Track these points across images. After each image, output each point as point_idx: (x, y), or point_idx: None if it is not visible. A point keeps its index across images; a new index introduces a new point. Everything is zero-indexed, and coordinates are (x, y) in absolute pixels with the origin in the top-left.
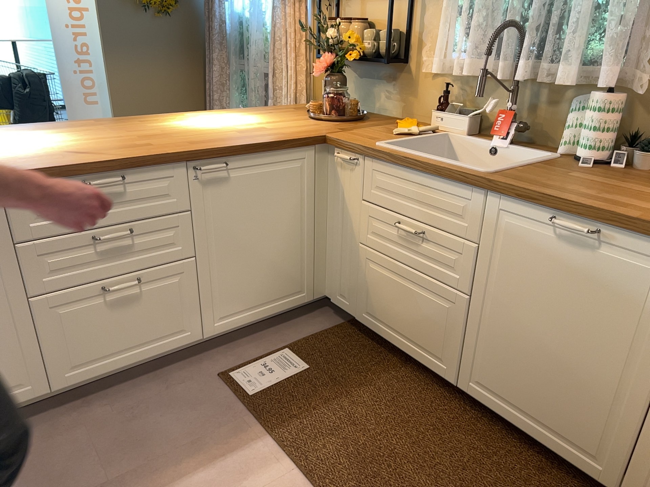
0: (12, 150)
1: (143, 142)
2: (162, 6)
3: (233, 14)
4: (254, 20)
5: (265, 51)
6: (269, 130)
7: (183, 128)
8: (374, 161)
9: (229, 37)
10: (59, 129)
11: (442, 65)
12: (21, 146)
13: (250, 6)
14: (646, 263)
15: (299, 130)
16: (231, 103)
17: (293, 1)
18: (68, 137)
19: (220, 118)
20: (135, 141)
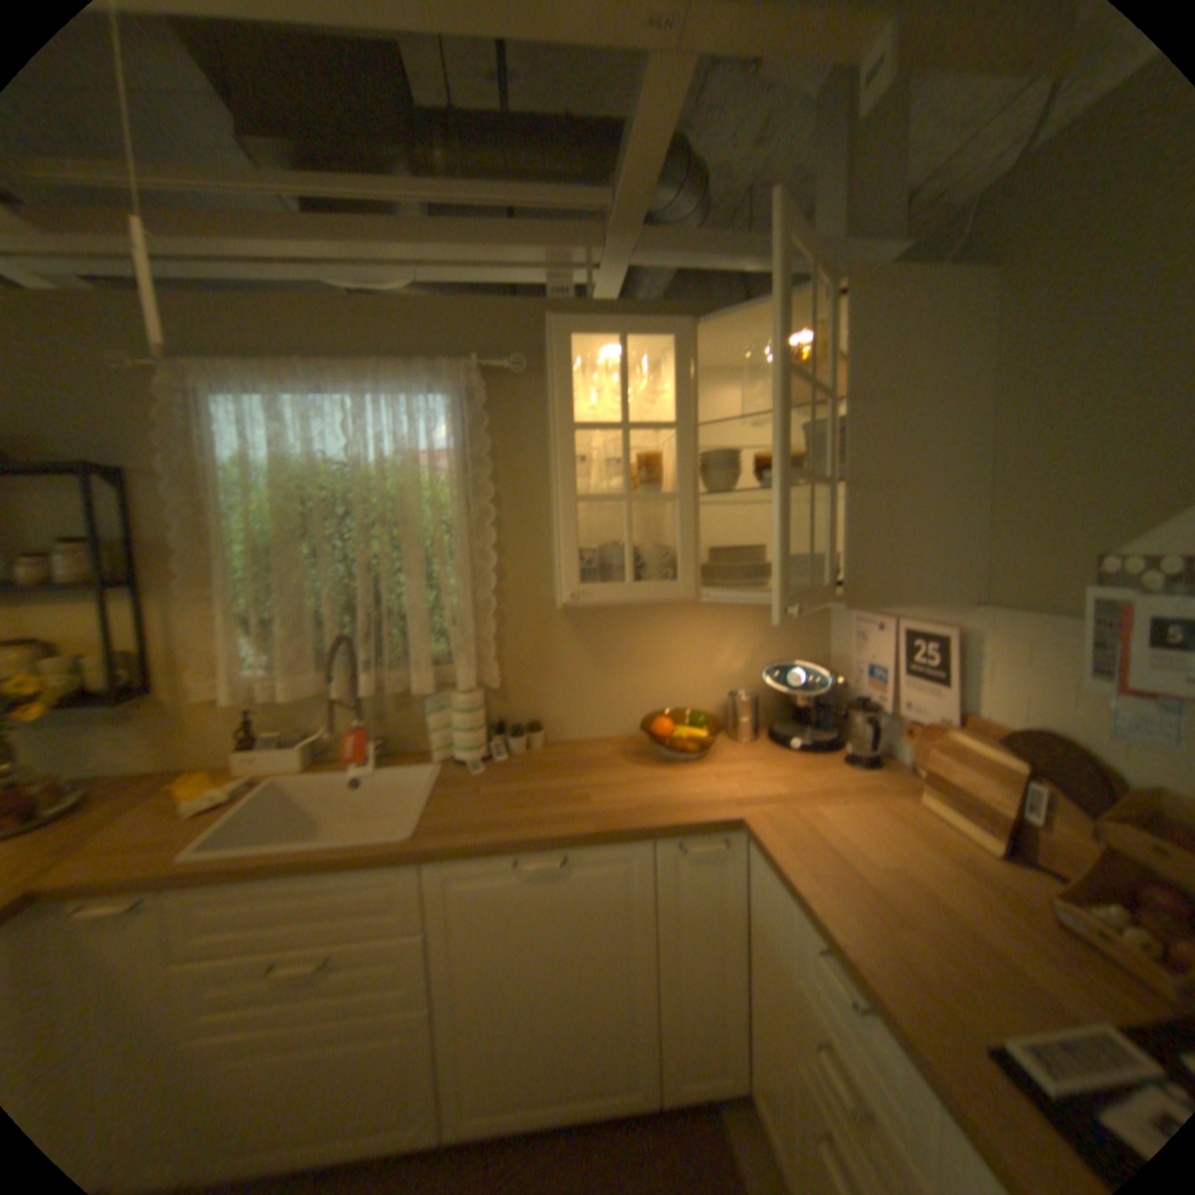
0: None
1: None
2: None
3: None
4: None
5: None
6: None
7: None
8: (181, 897)
9: None
10: None
11: (232, 693)
12: None
13: None
14: (614, 870)
15: None
16: None
17: None
18: None
19: None
20: None
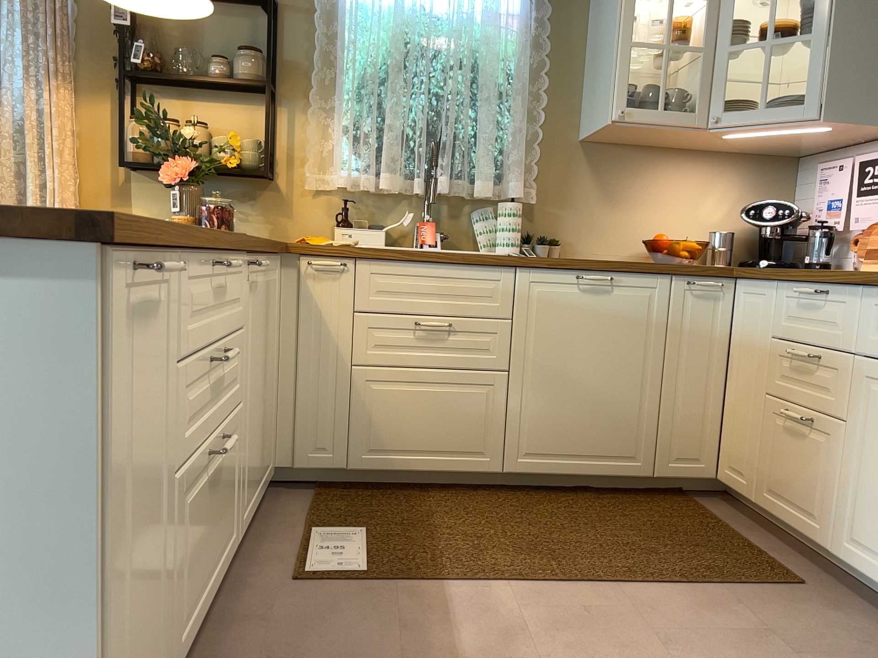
0: None
1: None
2: None
3: None
4: None
5: None
6: None
7: None
8: (371, 264)
9: None
10: None
11: (347, 178)
12: None
13: None
14: (643, 291)
15: None
16: None
17: (60, 84)
18: None
19: None
20: None
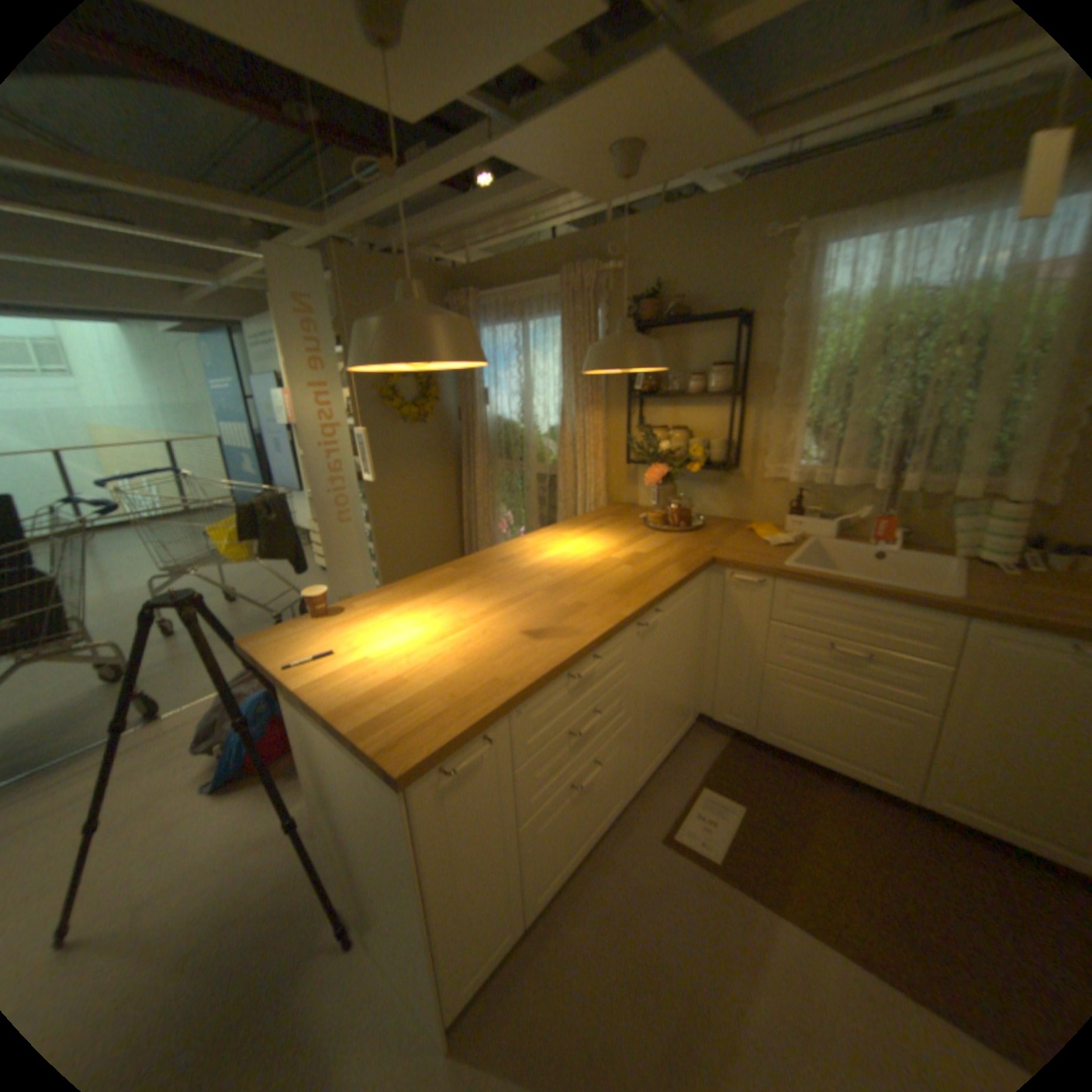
0: (451, 643)
1: (568, 601)
2: (416, 413)
3: (498, 416)
4: (532, 423)
5: (546, 454)
6: (652, 557)
7: (565, 567)
8: (792, 584)
9: (489, 438)
10: (437, 590)
11: (802, 472)
12: (448, 632)
13: (519, 408)
14: None
15: (680, 553)
16: (498, 505)
17: (592, 408)
18: (472, 604)
19: (572, 543)
20: (555, 599)
